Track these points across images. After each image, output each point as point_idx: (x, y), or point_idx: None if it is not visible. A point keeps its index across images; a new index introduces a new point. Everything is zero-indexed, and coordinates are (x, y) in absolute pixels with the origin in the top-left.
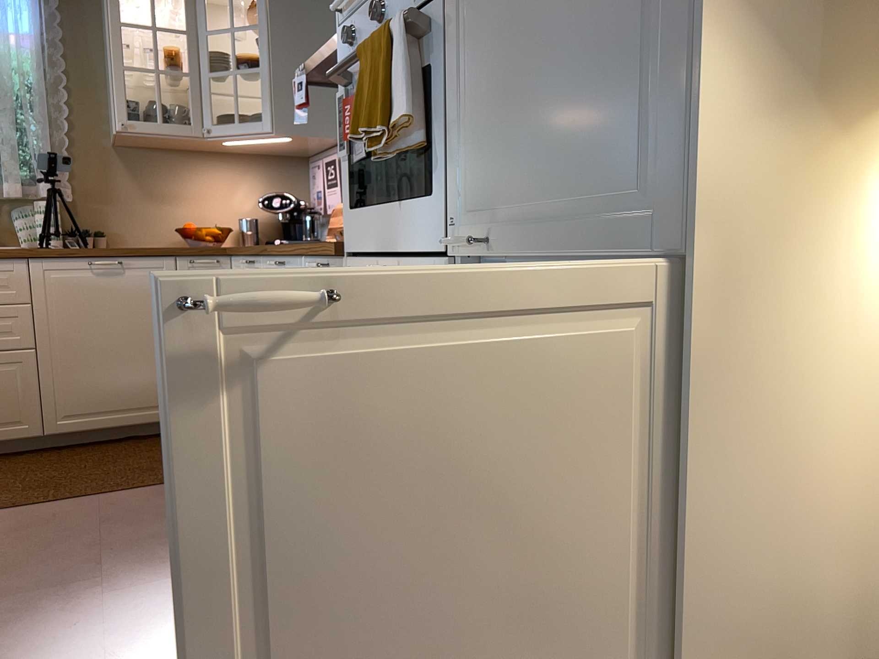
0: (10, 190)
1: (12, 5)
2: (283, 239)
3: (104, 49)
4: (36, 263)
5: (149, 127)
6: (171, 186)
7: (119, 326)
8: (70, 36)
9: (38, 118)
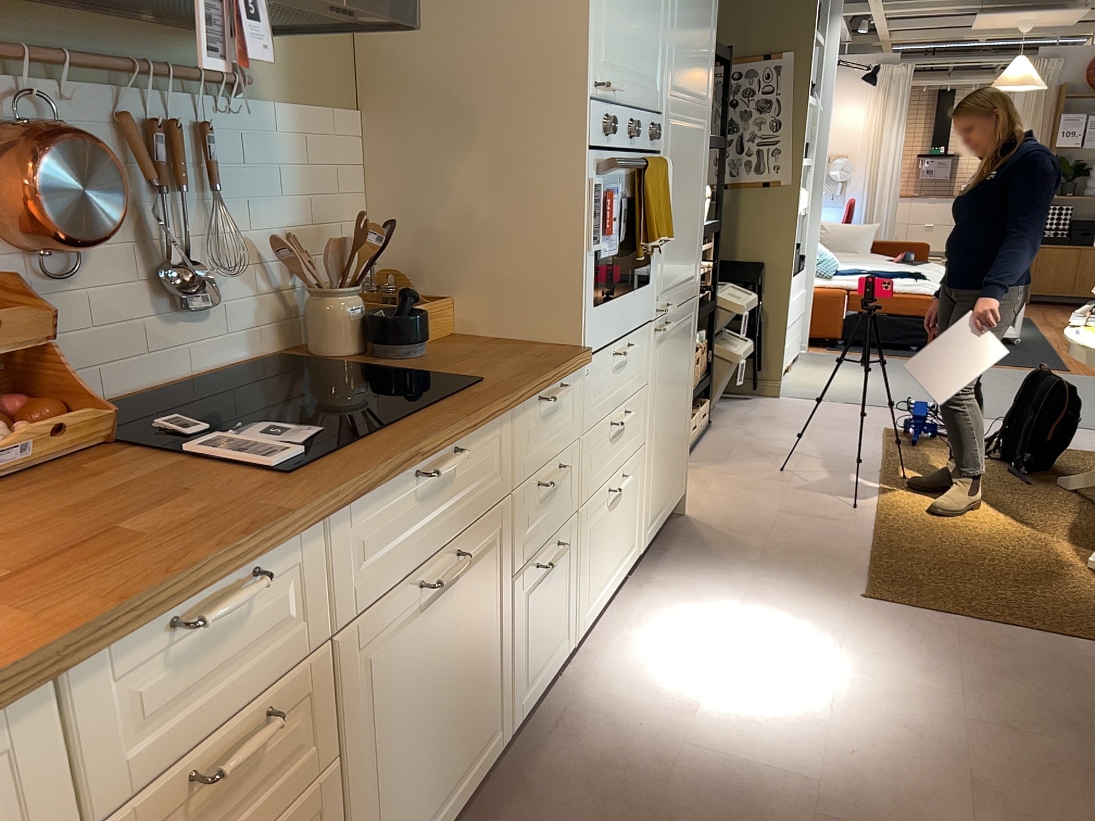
0: None
1: None
2: None
3: None
4: None
5: None
6: None
7: None
8: None
9: None
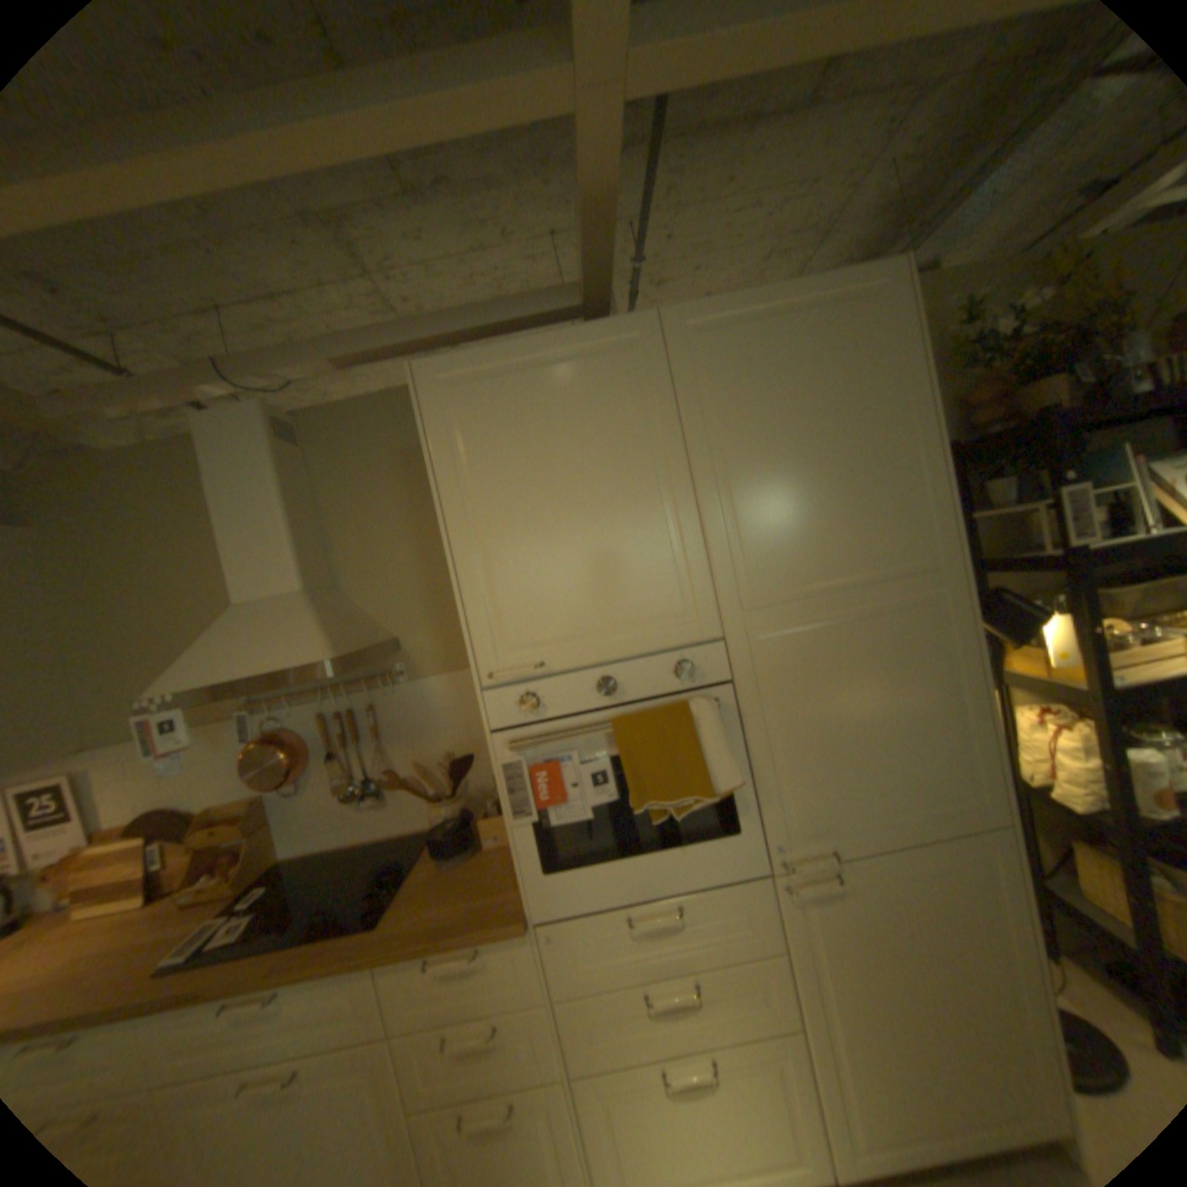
0: None
1: None
2: None
3: None
4: None
5: None
6: None
7: None
8: None
9: None
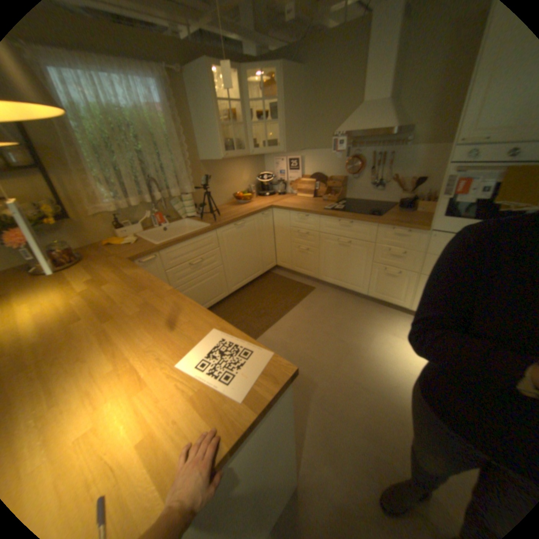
0: (174, 194)
1: (146, 86)
2: (268, 193)
3: (187, 109)
4: (218, 231)
5: (231, 154)
6: (221, 176)
7: (244, 247)
8: (172, 102)
9: (176, 154)
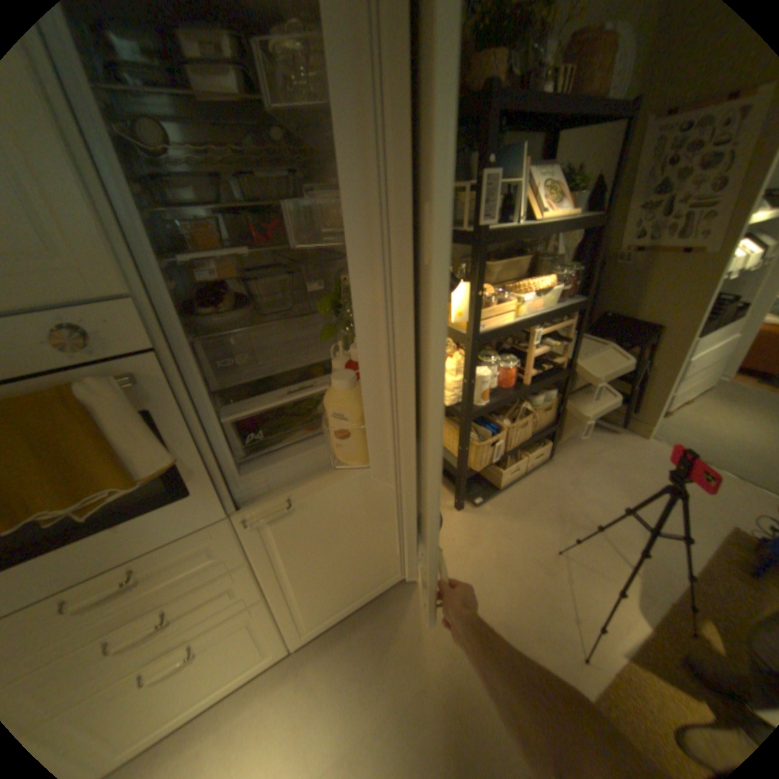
0: None
1: None
2: None
3: None
4: None
5: None
6: None
7: None
8: None
9: None
